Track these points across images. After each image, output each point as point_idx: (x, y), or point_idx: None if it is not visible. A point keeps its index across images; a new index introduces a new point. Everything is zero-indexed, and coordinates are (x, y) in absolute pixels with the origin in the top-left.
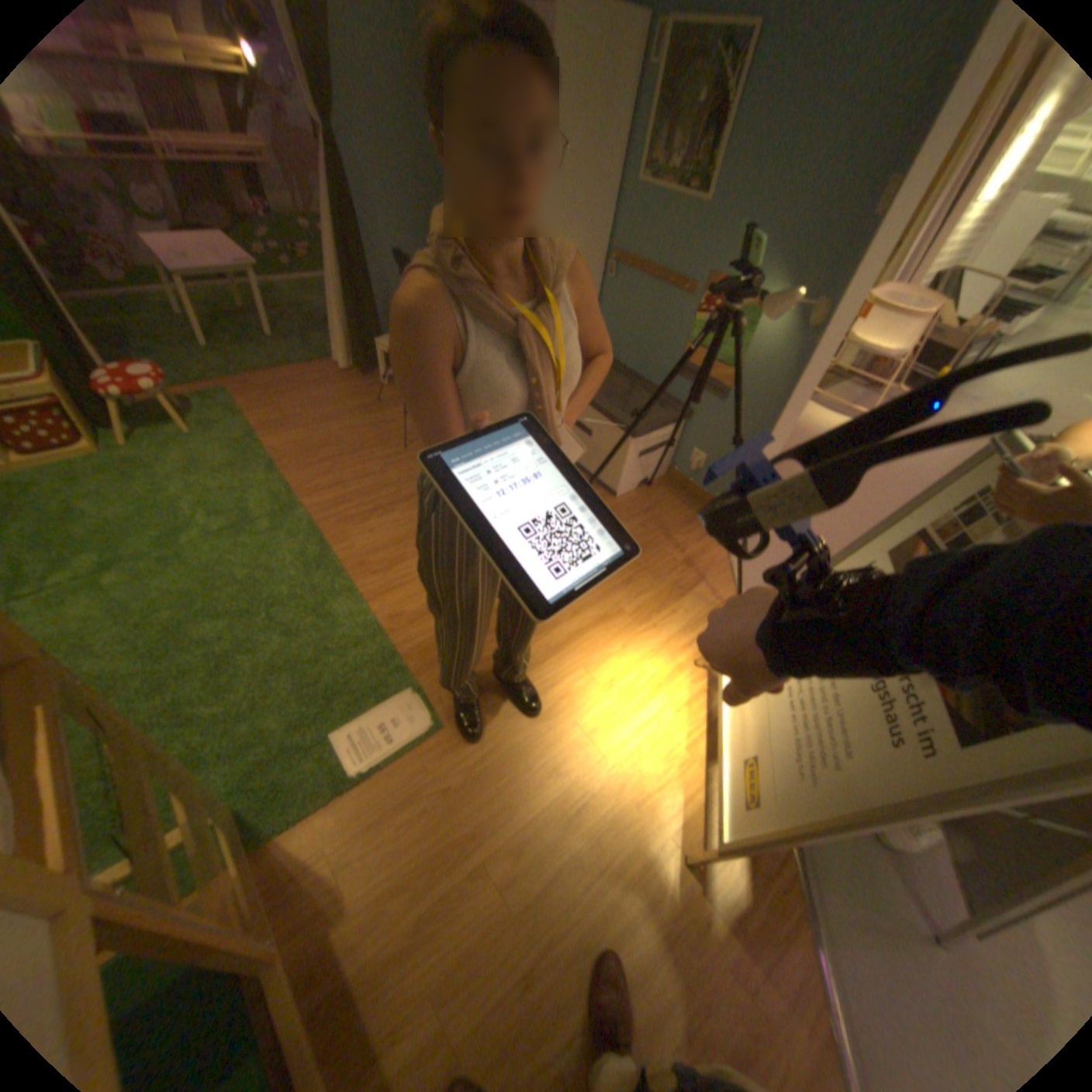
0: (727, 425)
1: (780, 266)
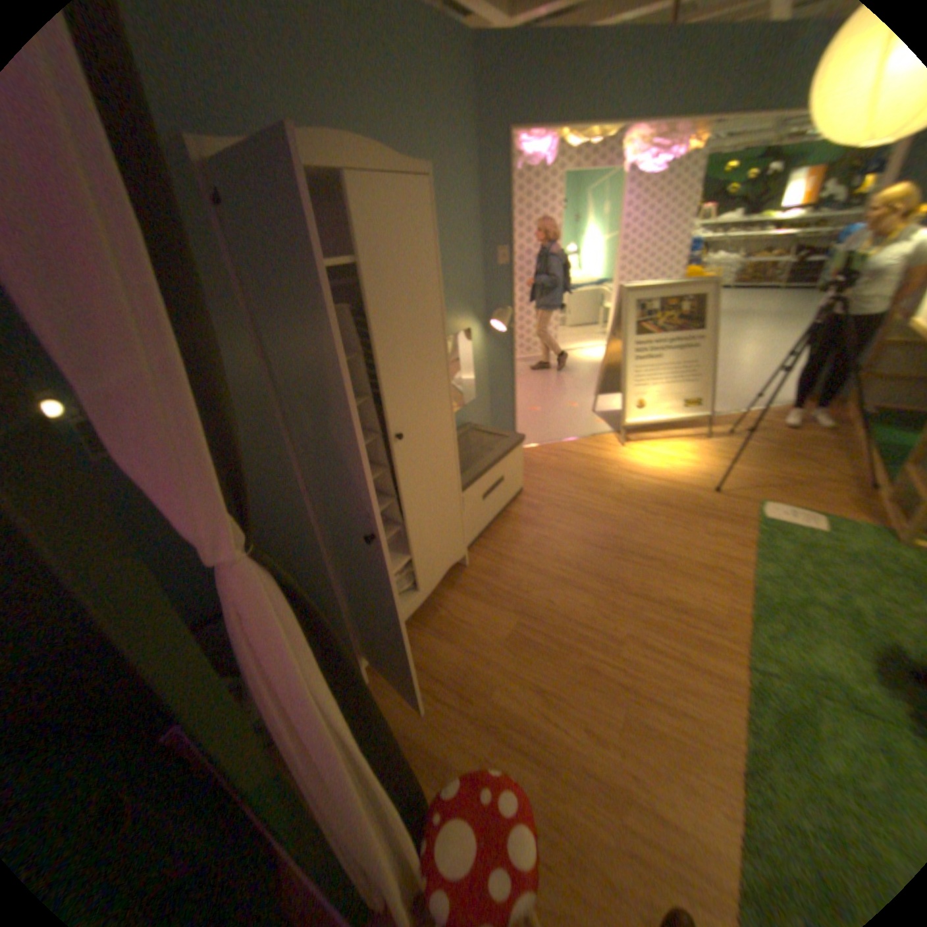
0: (479, 407)
1: (467, 311)
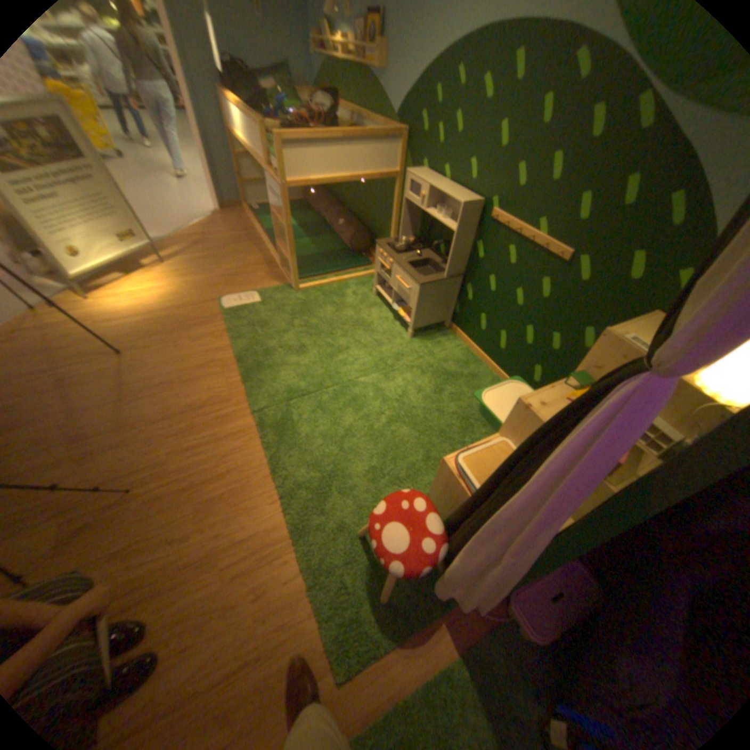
0: None
1: None
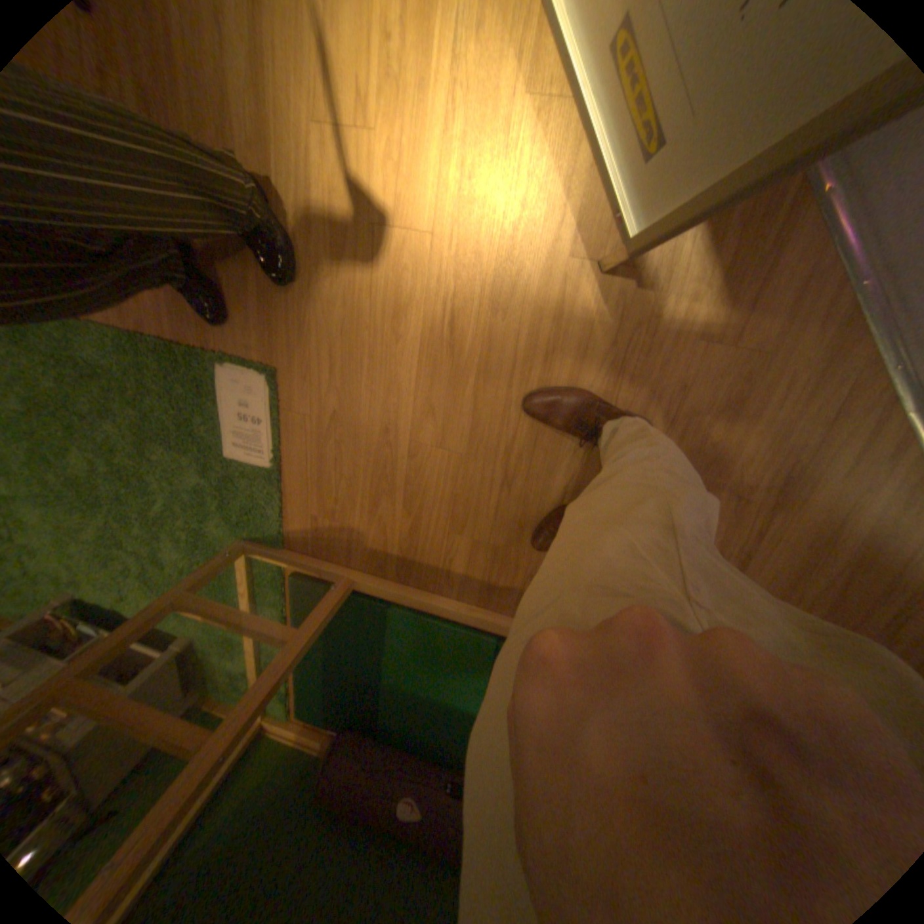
0: None
1: None
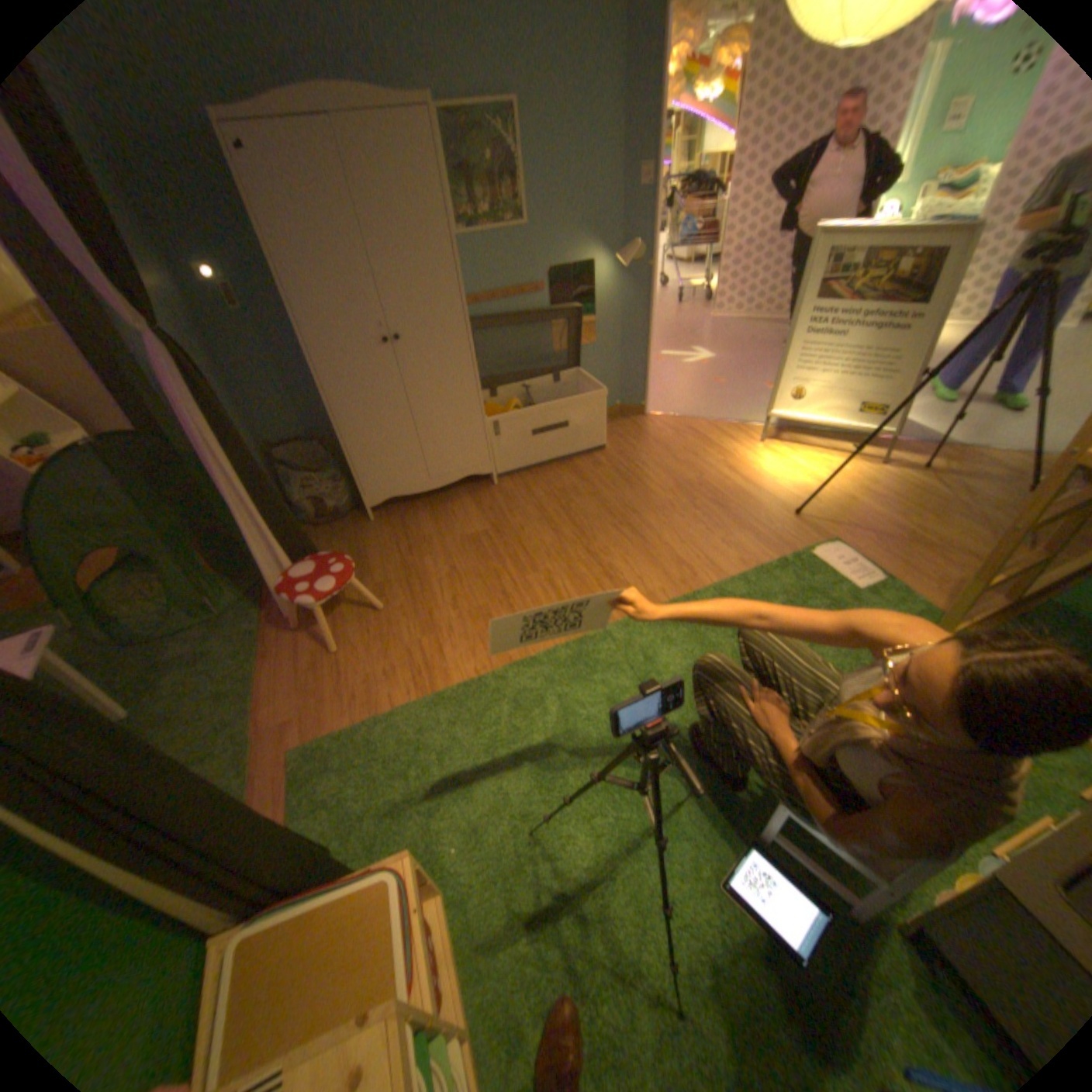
0: (603, 355)
1: (592, 240)
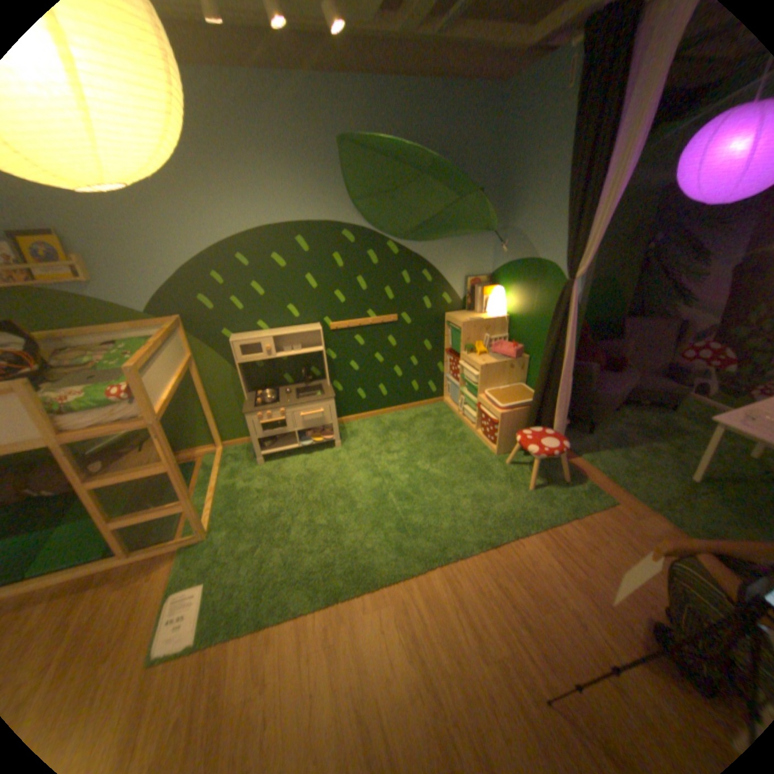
0: None
1: None
